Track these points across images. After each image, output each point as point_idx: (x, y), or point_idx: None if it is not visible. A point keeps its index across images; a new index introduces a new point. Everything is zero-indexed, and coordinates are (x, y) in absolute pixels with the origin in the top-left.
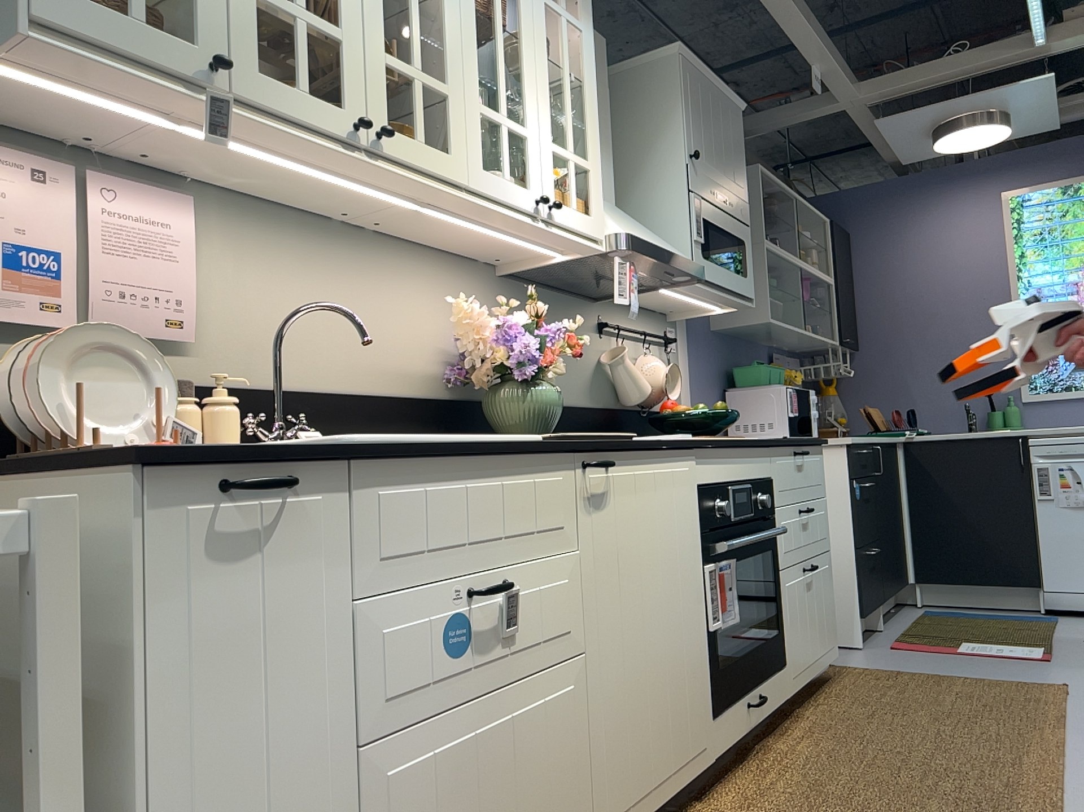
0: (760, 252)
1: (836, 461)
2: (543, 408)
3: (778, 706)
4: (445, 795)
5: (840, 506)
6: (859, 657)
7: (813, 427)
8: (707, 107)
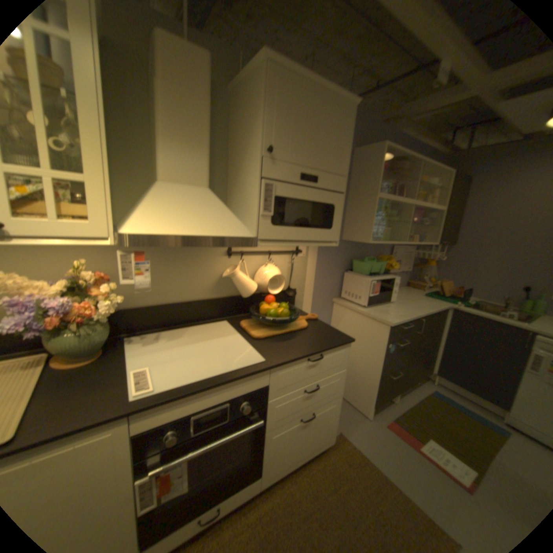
0: (378, 197)
1: (383, 330)
2: (72, 344)
3: (244, 501)
4: None
5: (378, 353)
6: (362, 431)
7: (390, 297)
8: (302, 103)
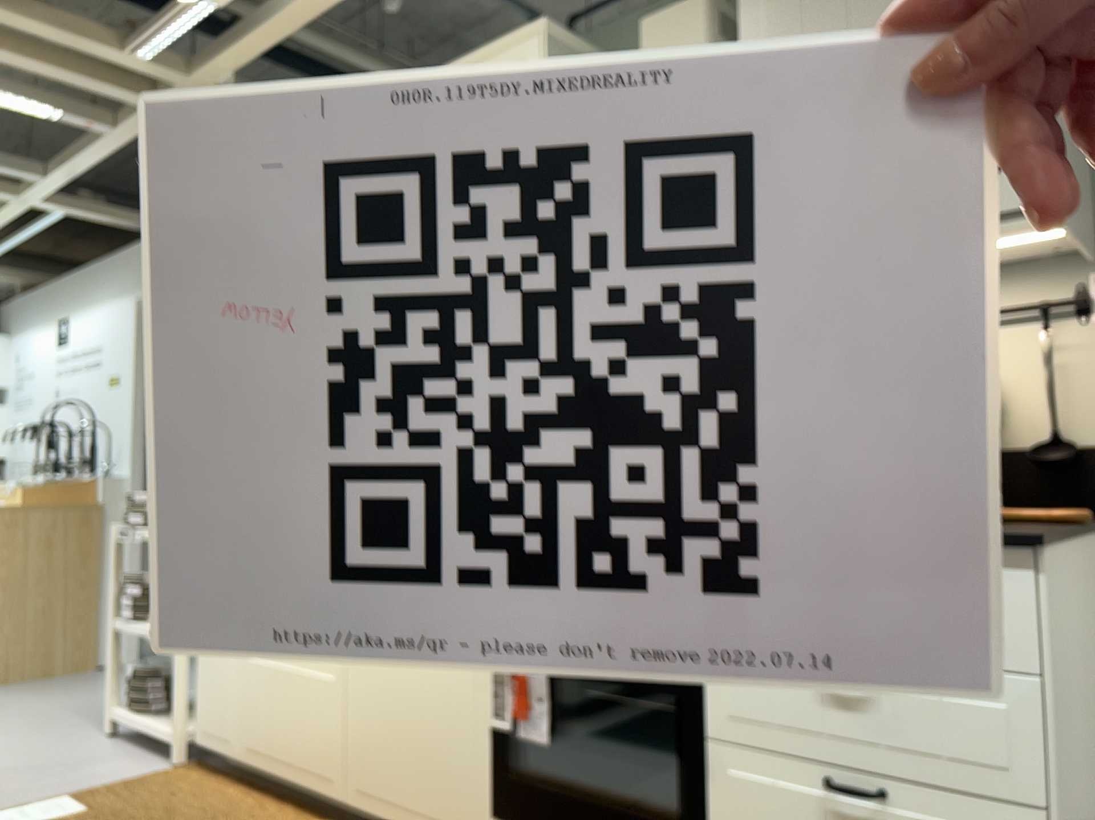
0: None
1: None
2: None
3: None
4: (265, 684)
5: None
6: None
7: None
8: None
